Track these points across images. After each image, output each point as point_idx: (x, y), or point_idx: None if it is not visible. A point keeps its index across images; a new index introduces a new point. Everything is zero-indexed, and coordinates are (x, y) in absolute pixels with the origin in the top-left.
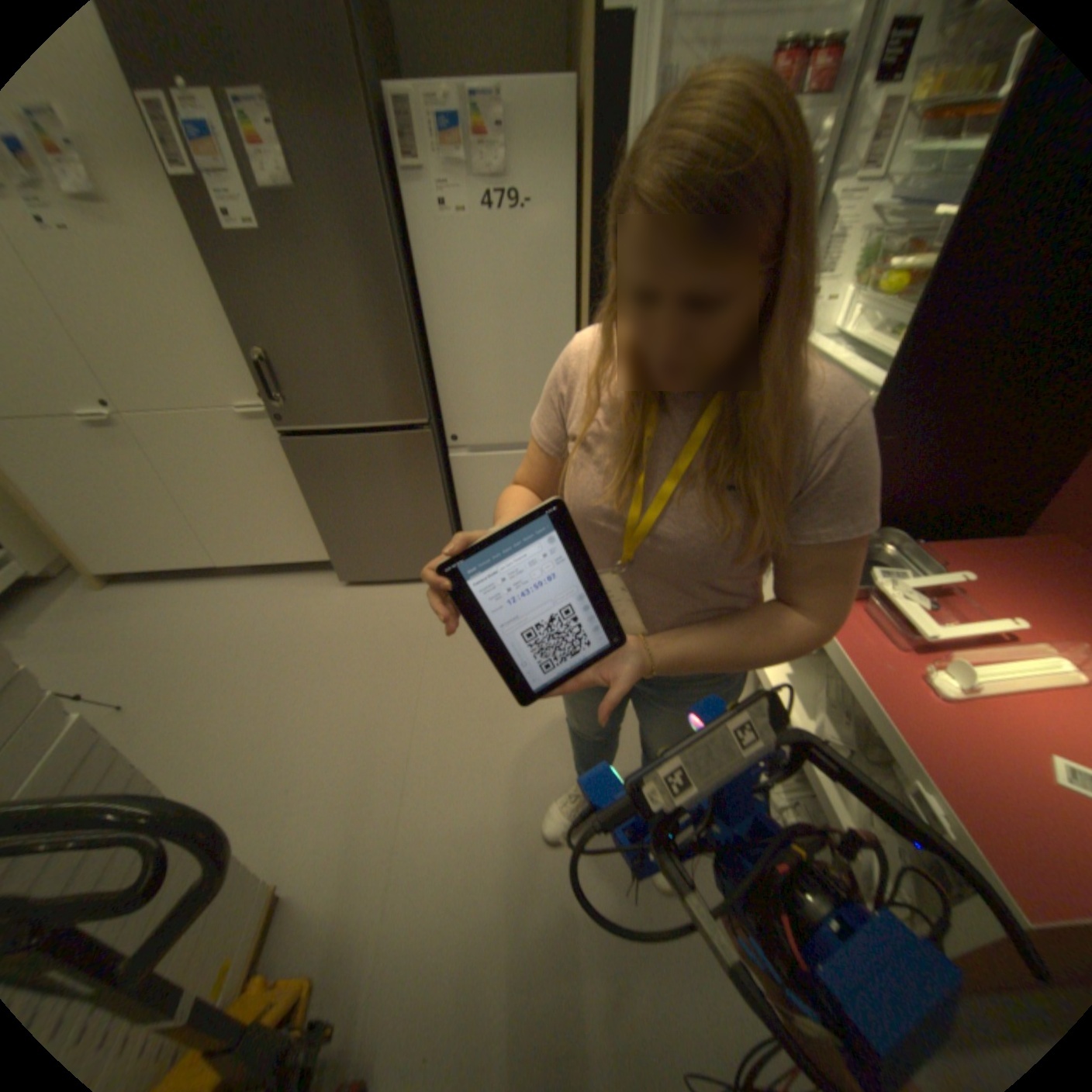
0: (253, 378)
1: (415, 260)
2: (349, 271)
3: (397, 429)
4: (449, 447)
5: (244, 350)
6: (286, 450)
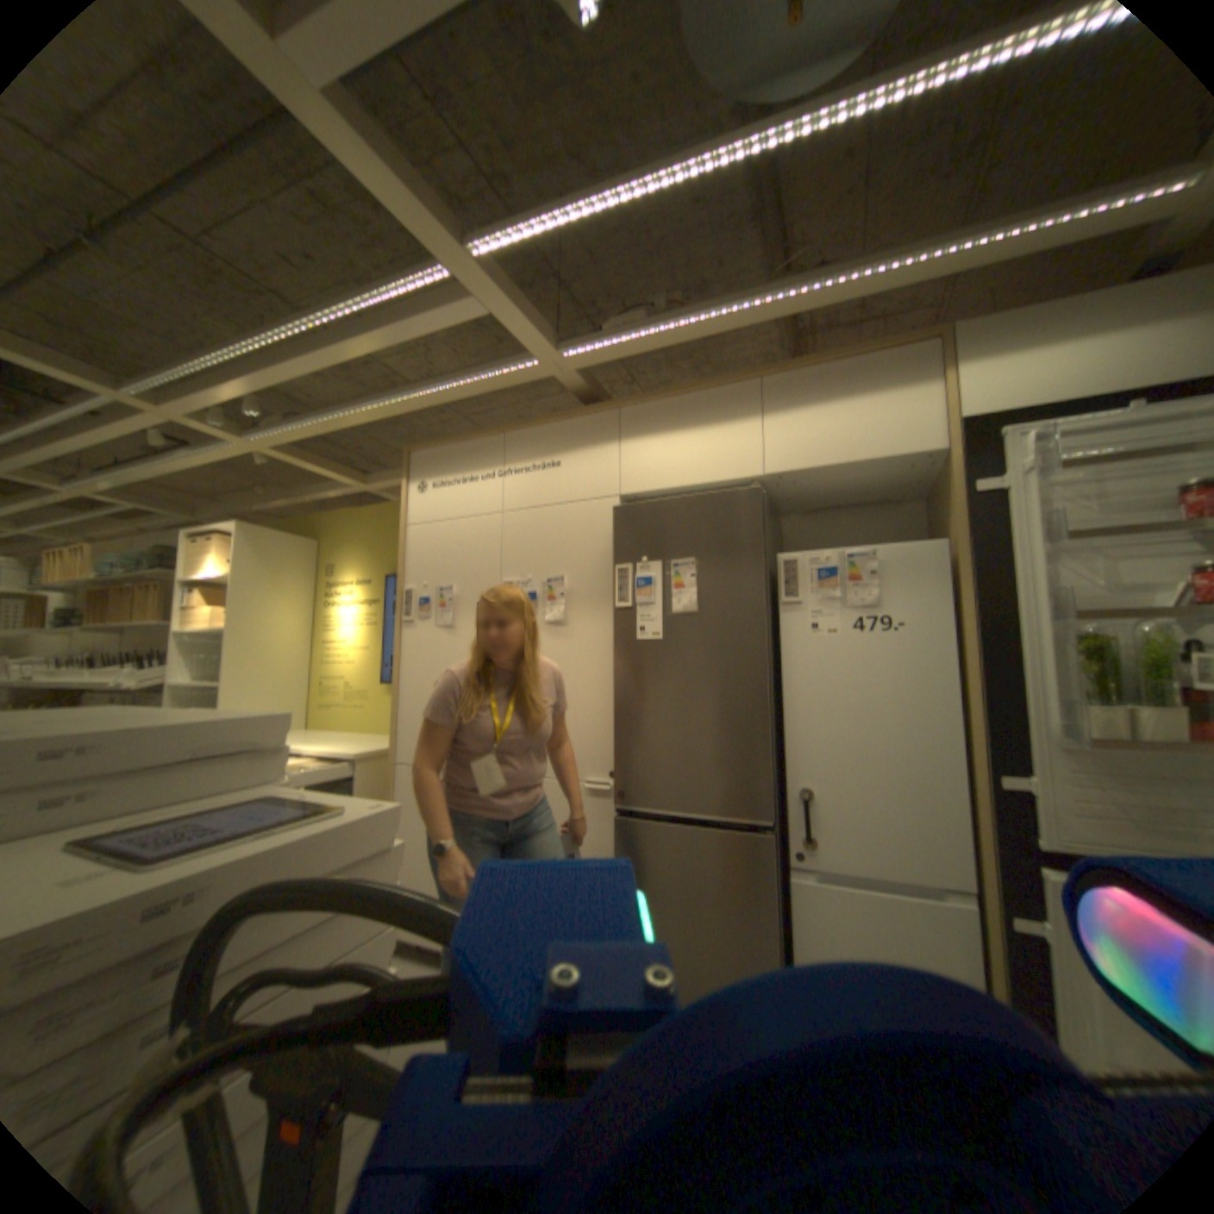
0: (612, 757)
1: (782, 670)
2: (724, 670)
3: (736, 829)
4: (791, 869)
5: (614, 732)
6: (614, 834)
